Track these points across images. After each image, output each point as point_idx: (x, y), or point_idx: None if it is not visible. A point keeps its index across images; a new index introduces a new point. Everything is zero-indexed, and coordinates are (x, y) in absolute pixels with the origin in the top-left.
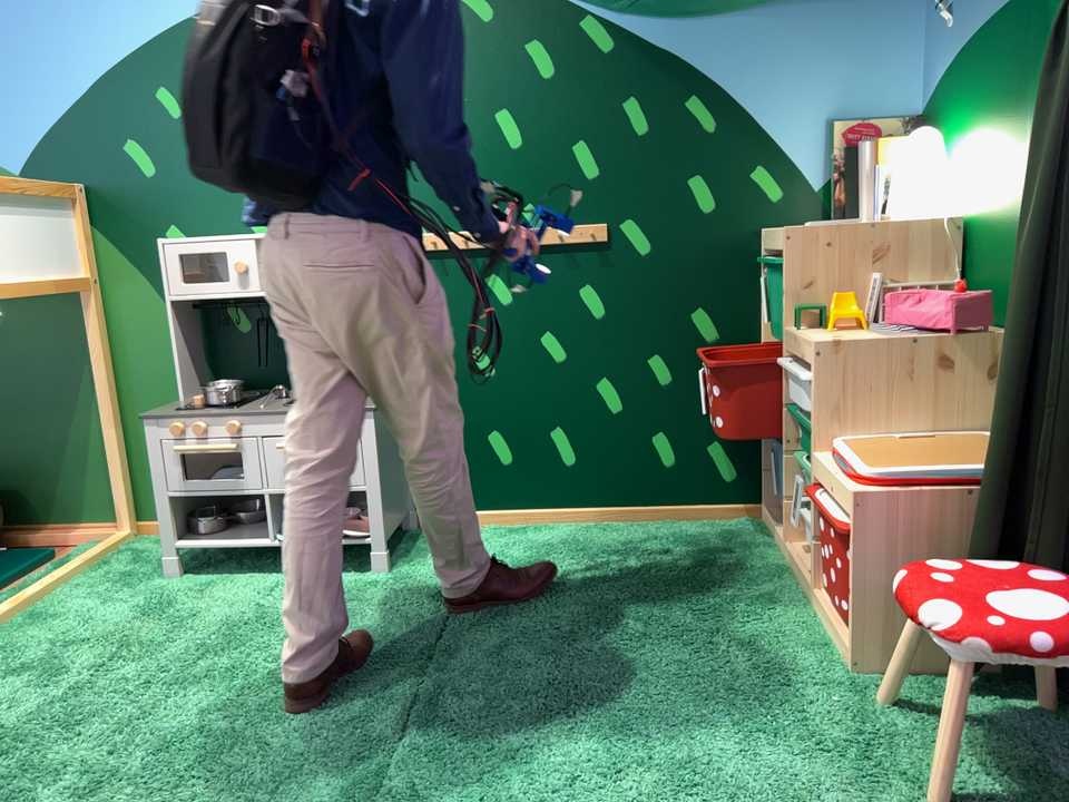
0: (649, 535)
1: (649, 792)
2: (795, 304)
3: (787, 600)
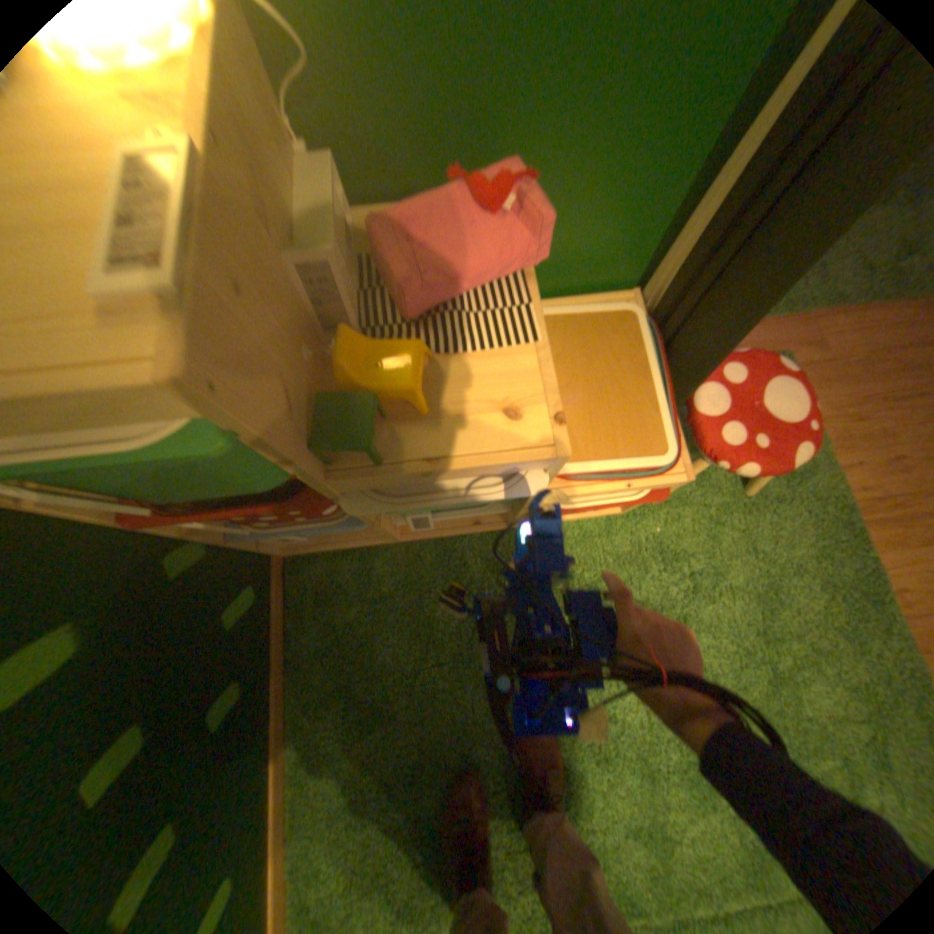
0: (329, 696)
1: (794, 662)
2: (307, 438)
3: (500, 547)
